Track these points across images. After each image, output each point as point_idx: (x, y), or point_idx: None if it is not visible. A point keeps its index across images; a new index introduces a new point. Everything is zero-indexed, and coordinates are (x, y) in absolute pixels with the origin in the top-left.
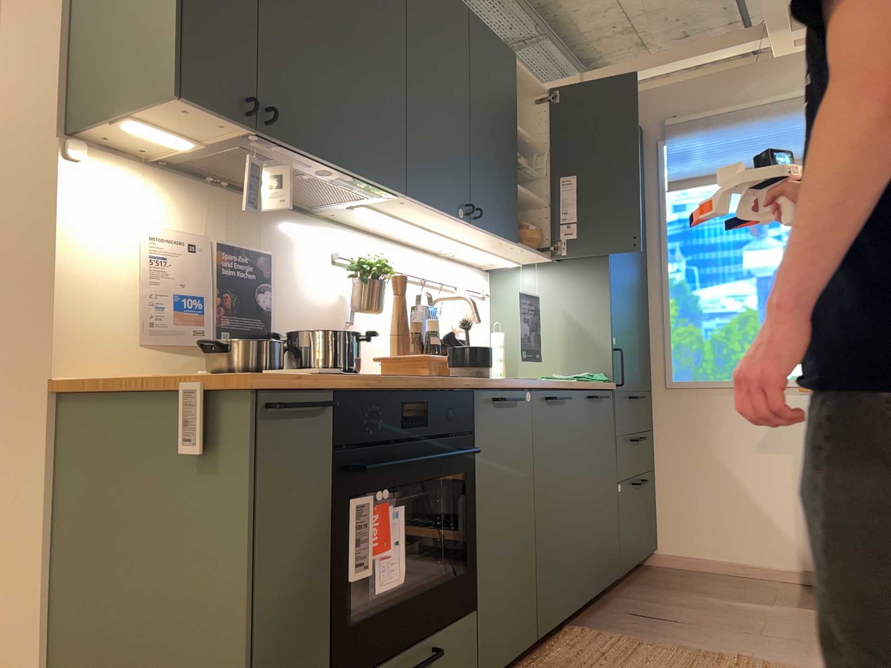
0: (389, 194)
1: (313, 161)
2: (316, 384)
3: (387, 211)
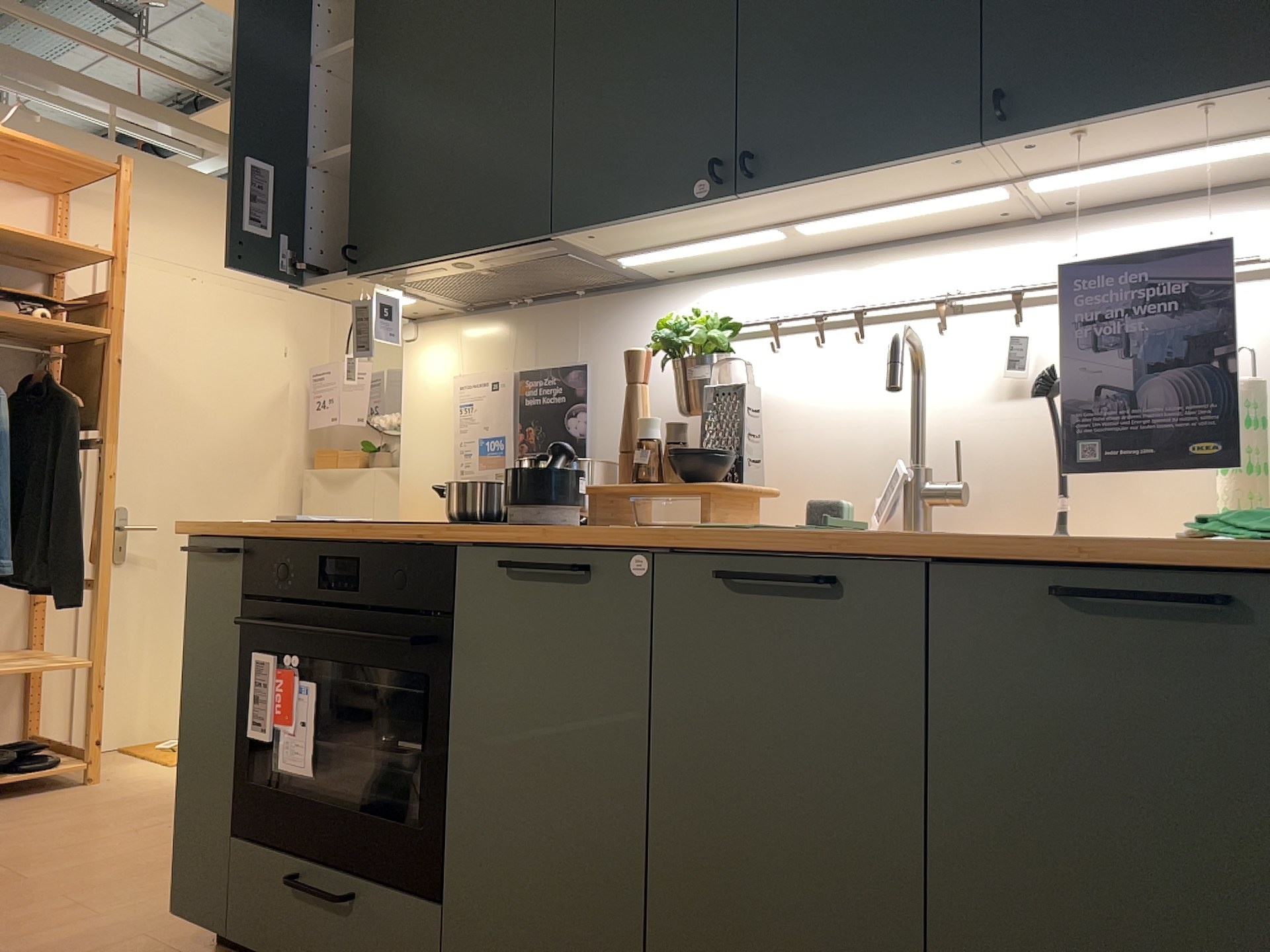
0: (560, 239)
1: (423, 265)
2: (223, 530)
3: (655, 244)
